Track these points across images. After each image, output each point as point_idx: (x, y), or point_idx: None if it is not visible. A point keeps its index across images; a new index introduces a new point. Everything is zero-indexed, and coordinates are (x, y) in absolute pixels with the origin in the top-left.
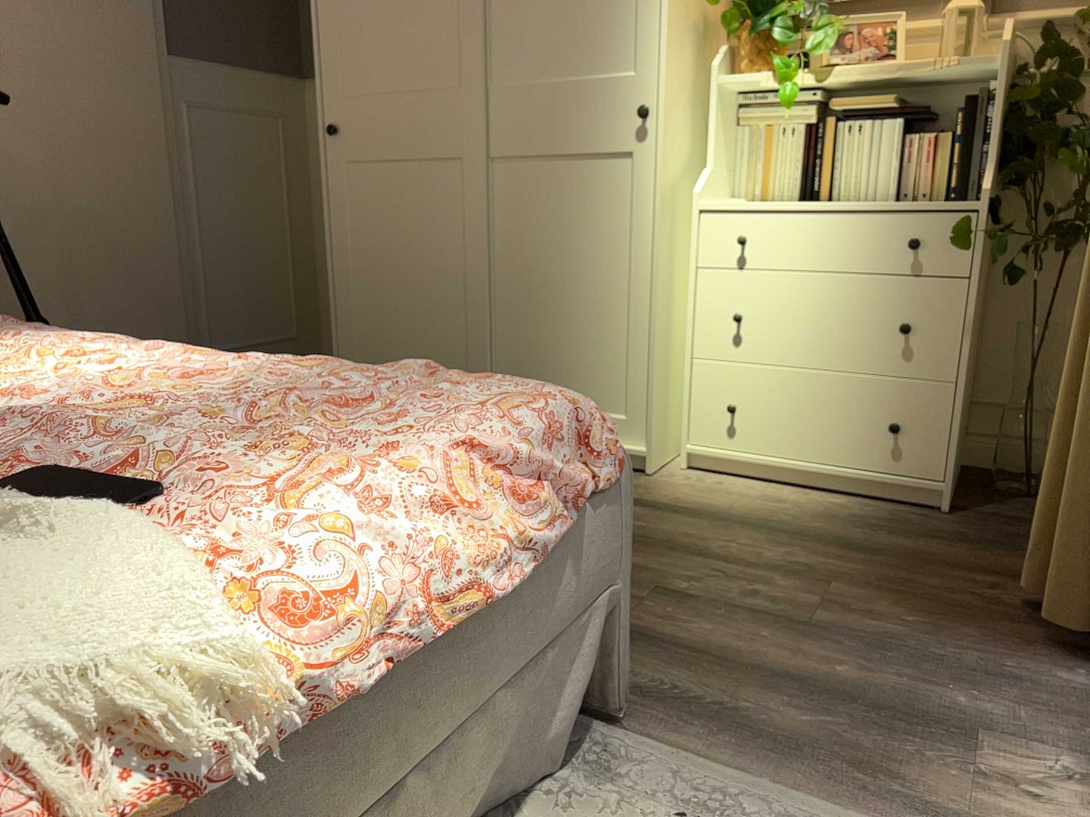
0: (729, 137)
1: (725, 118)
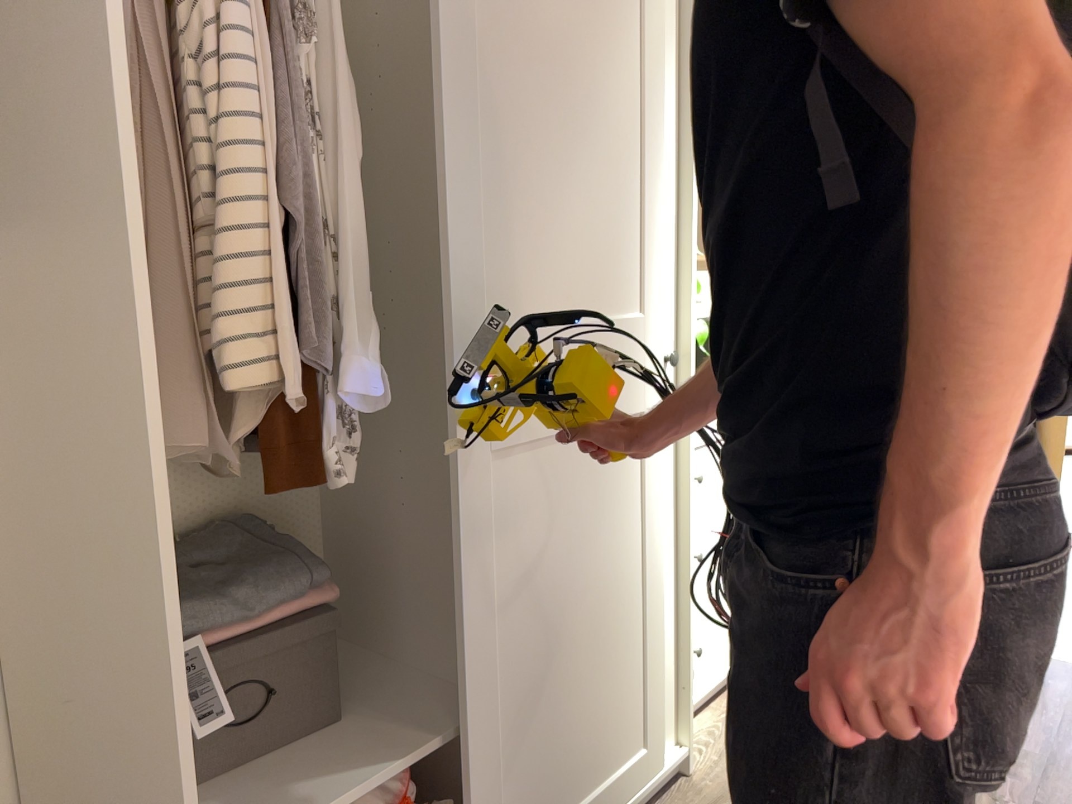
0: None
1: None
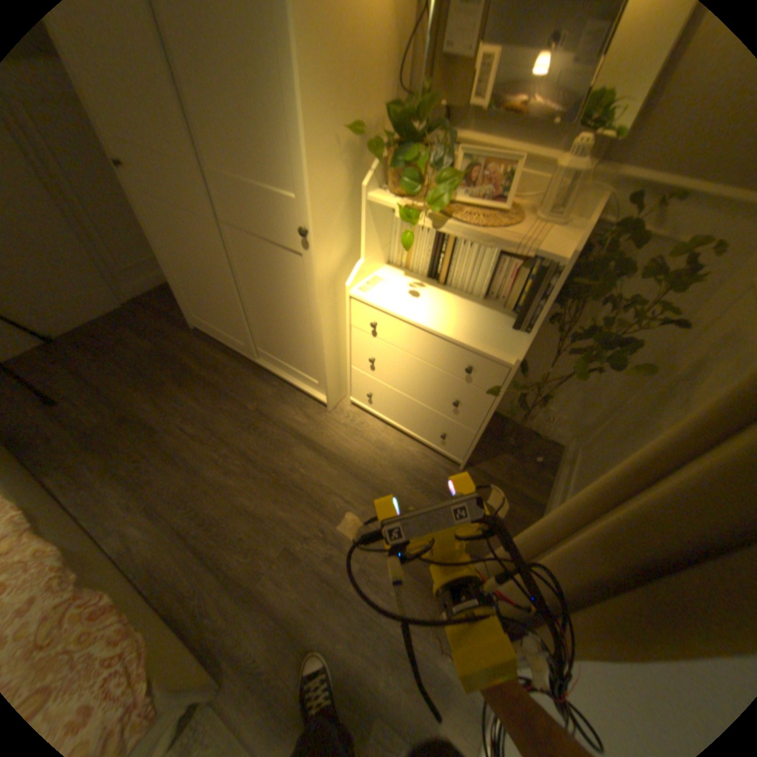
0: (384, 226)
1: (378, 217)
